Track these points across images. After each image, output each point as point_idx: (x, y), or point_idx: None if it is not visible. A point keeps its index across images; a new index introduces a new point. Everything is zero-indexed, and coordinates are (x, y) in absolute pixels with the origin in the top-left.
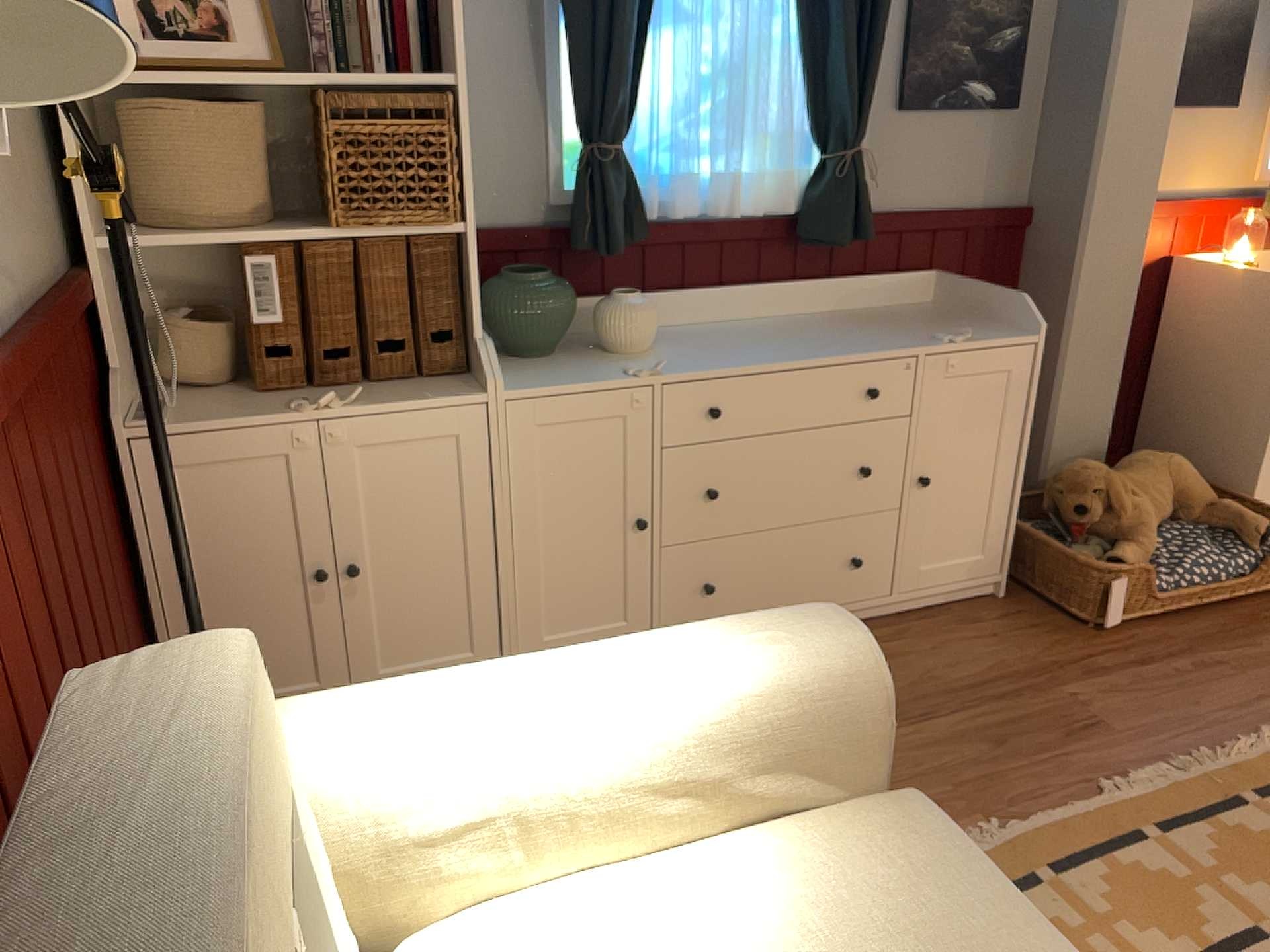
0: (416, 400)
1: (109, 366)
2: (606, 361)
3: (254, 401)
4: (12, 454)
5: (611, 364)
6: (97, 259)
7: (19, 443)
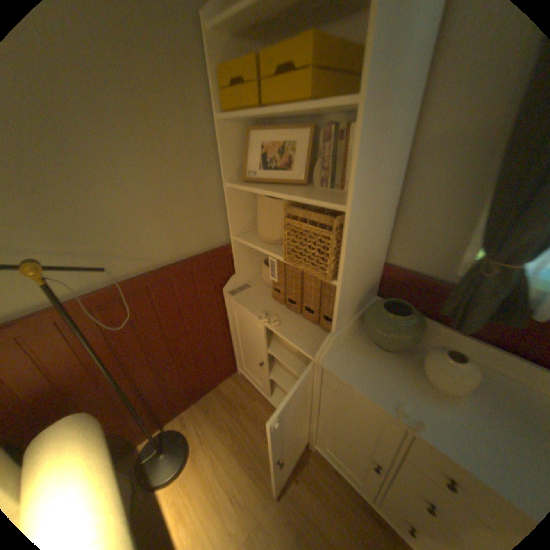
0: (296, 340)
1: (236, 271)
2: (413, 385)
3: (266, 301)
4: (109, 315)
5: (408, 392)
6: (235, 241)
7: (121, 310)
